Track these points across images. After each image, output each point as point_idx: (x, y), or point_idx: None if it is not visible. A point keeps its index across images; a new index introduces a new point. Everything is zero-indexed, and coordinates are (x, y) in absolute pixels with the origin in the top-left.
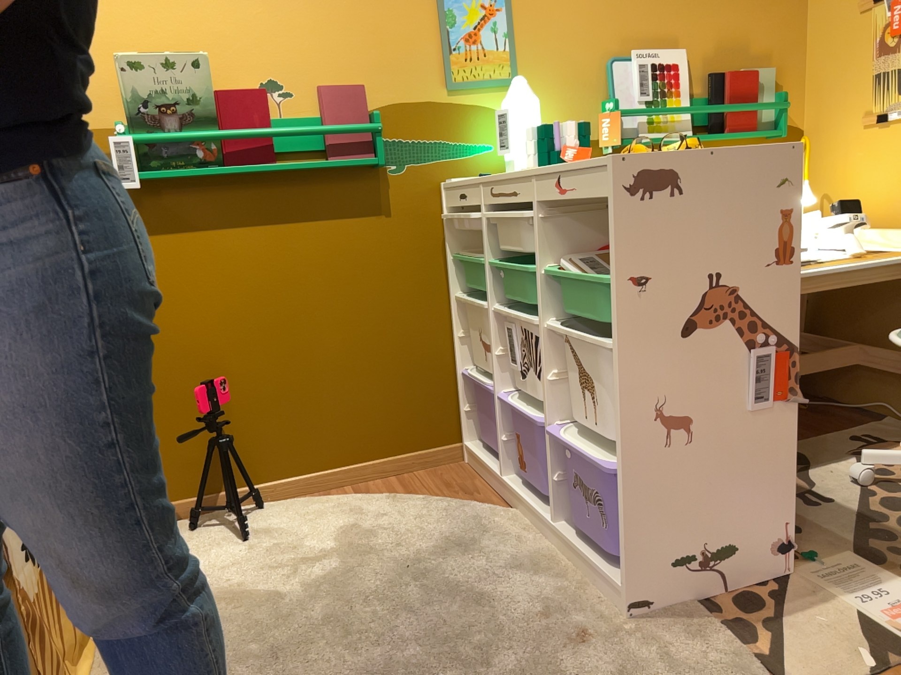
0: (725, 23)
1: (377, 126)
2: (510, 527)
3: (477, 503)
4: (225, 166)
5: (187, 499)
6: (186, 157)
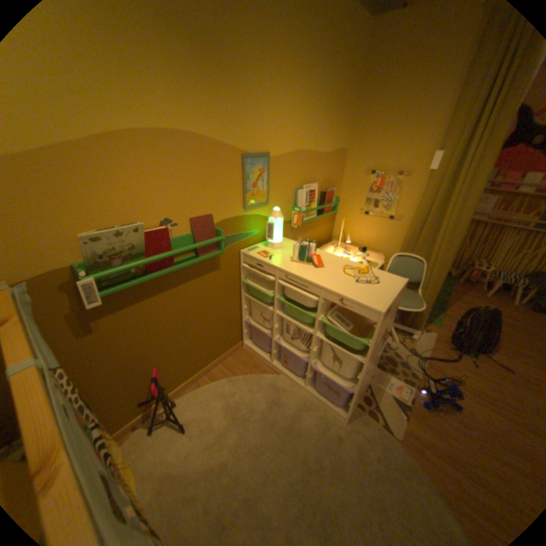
0: (327, 171)
1: (223, 239)
2: (284, 386)
3: (263, 373)
4: (148, 273)
5: (137, 418)
6: (124, 275)
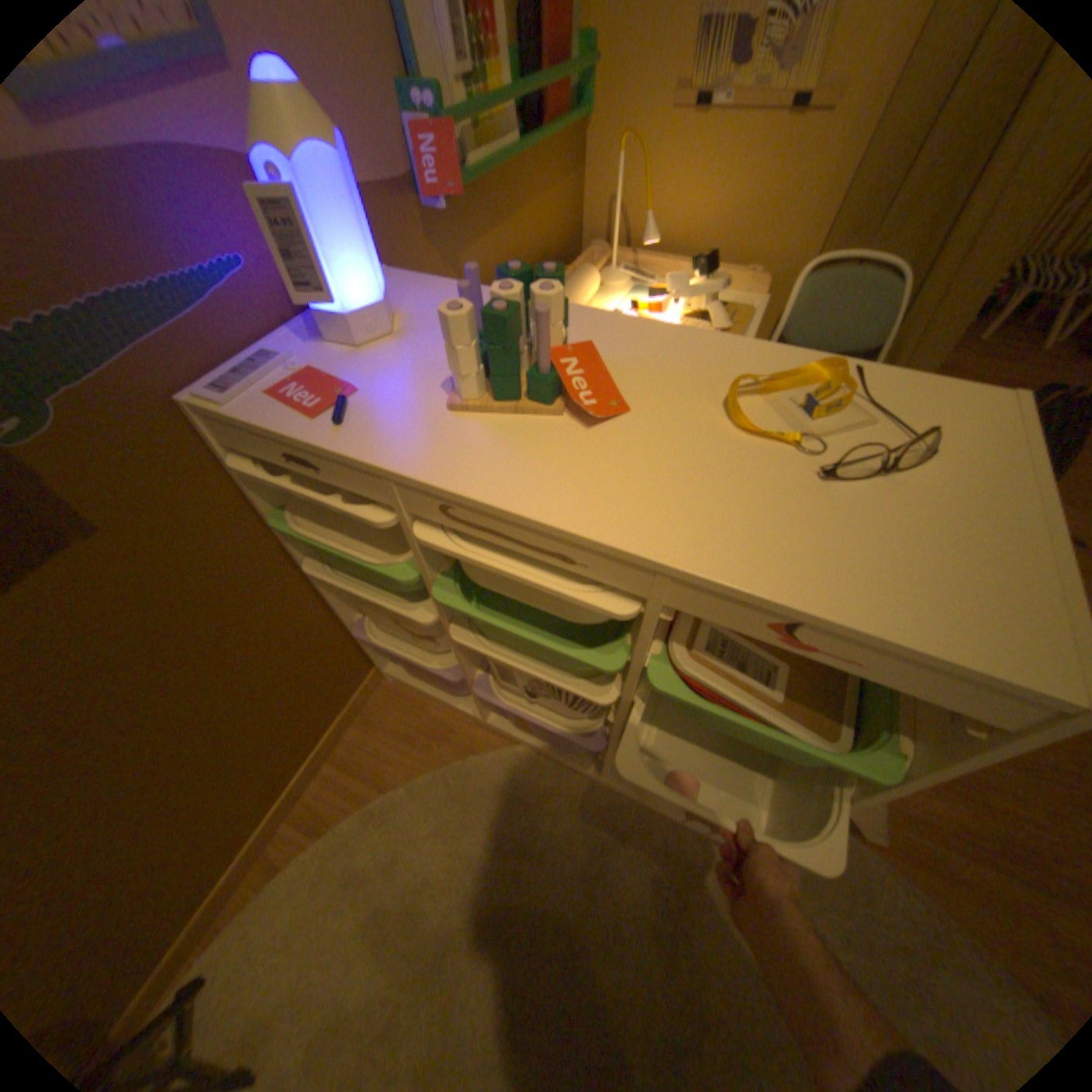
0: None
1: None
2: (540, 780)
3: (465, 752)
4: None
5: None
6: None
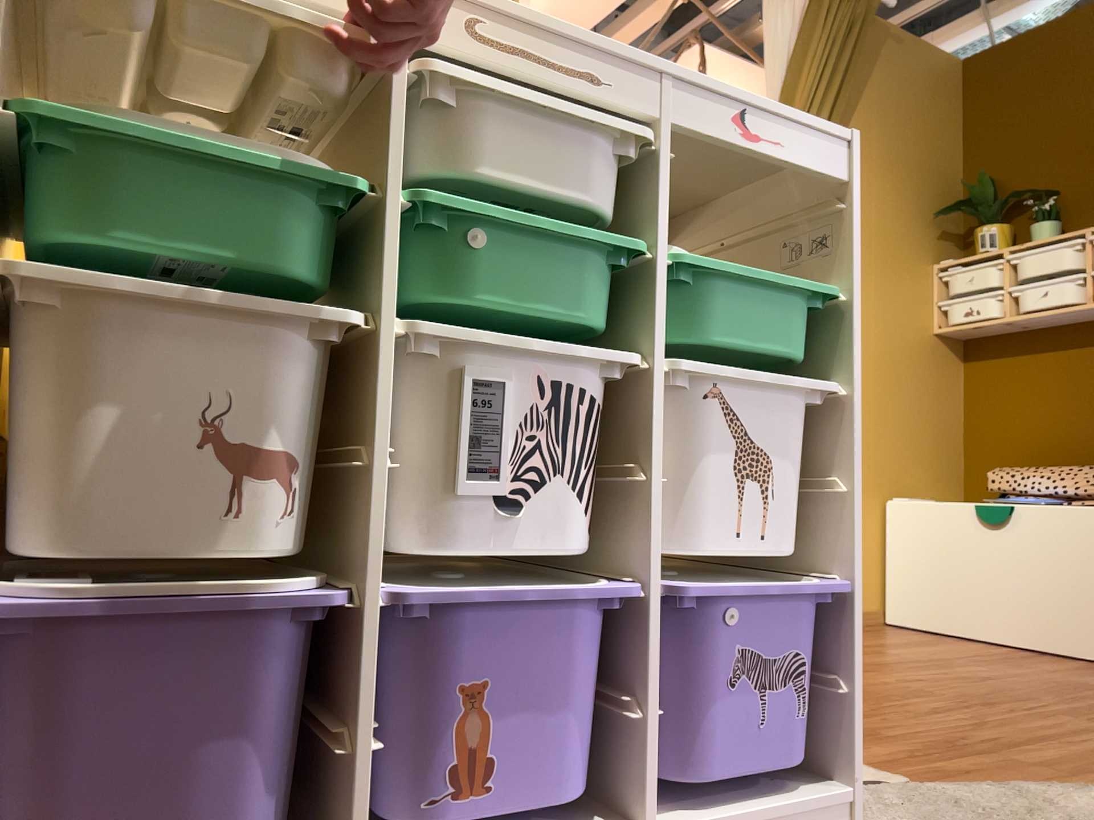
0: None
1: None
2: None
3: None
4: None
5: None
6: None
